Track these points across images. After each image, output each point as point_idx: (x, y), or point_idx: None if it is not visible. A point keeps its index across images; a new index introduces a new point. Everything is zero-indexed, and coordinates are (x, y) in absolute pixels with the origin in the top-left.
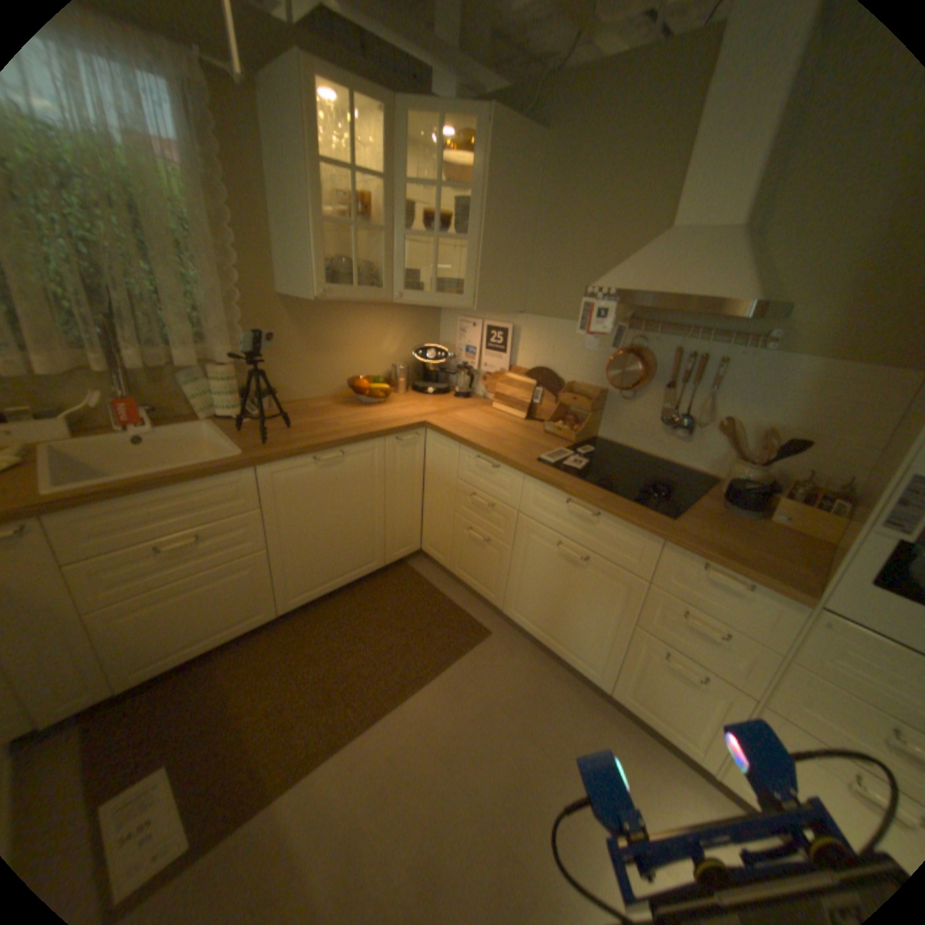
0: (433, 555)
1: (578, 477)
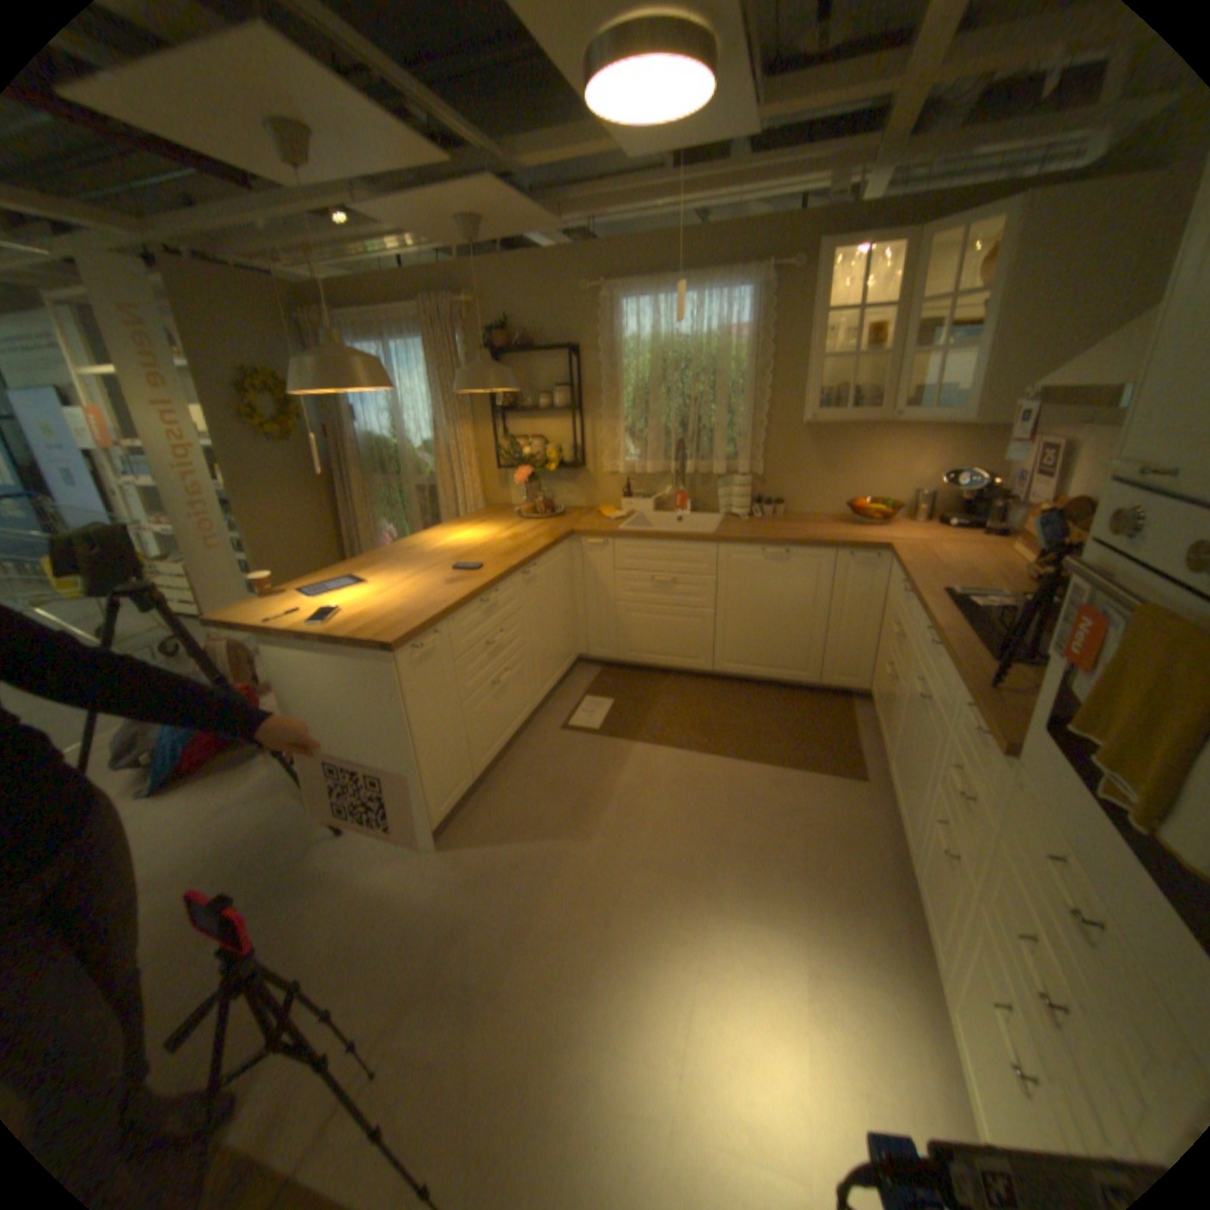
0: (874, 698)
1: (962, 611)
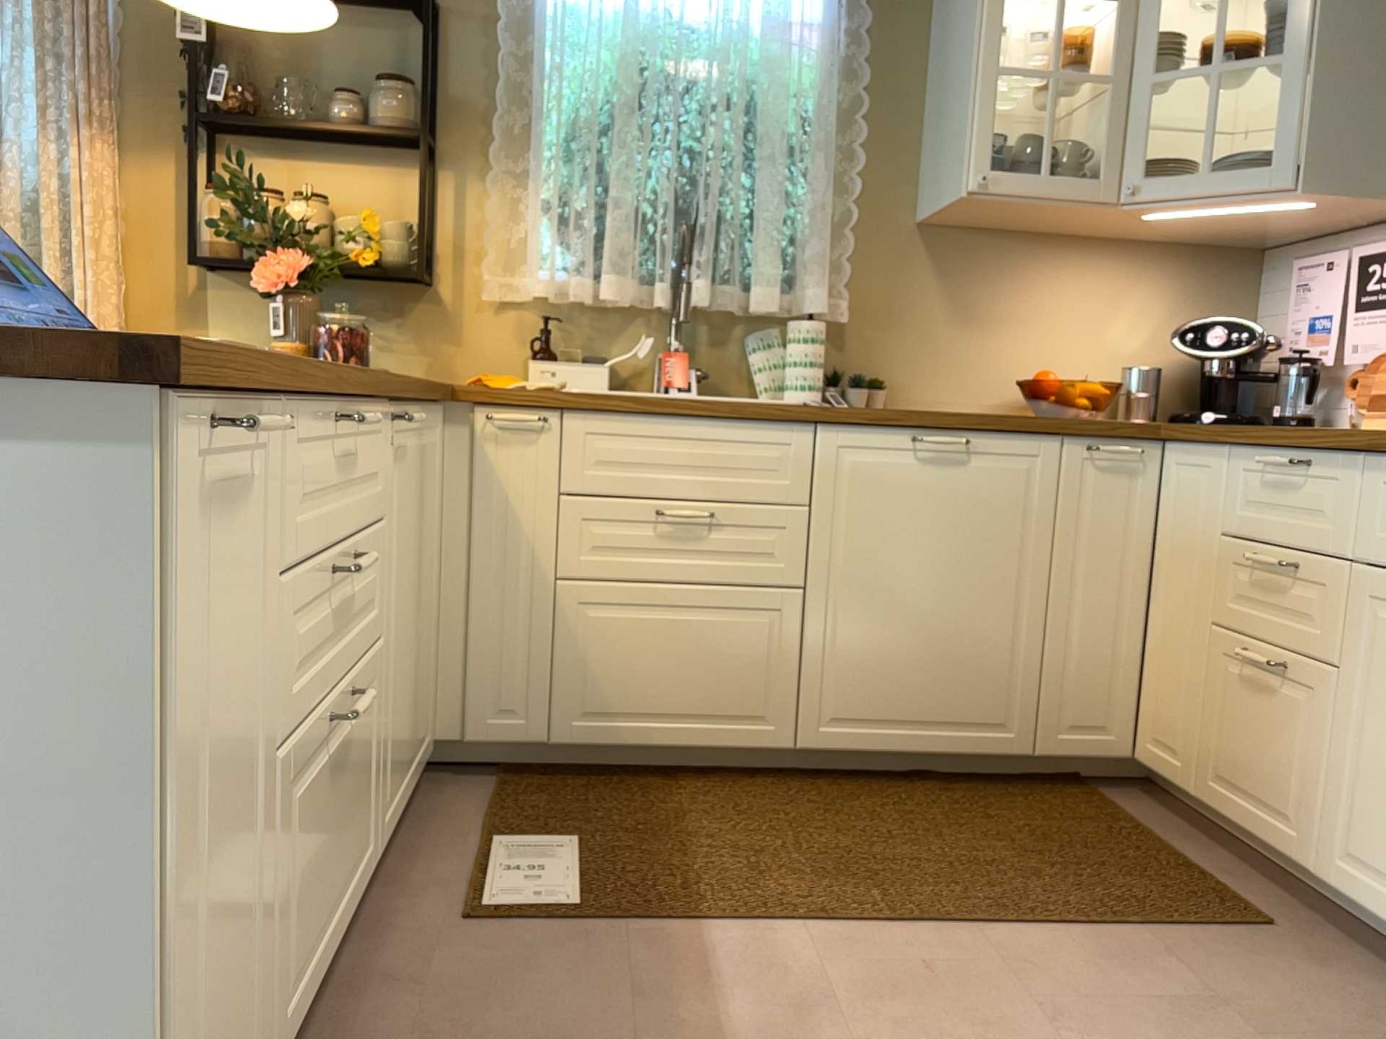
0: (1162, 762)
1: None
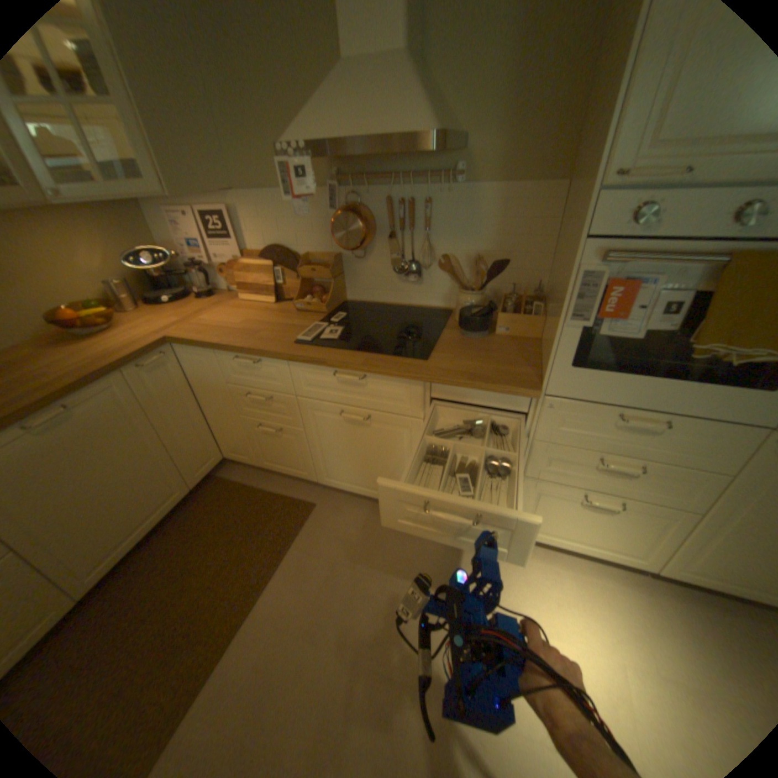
0: (238, 459)
1: (337, 348)
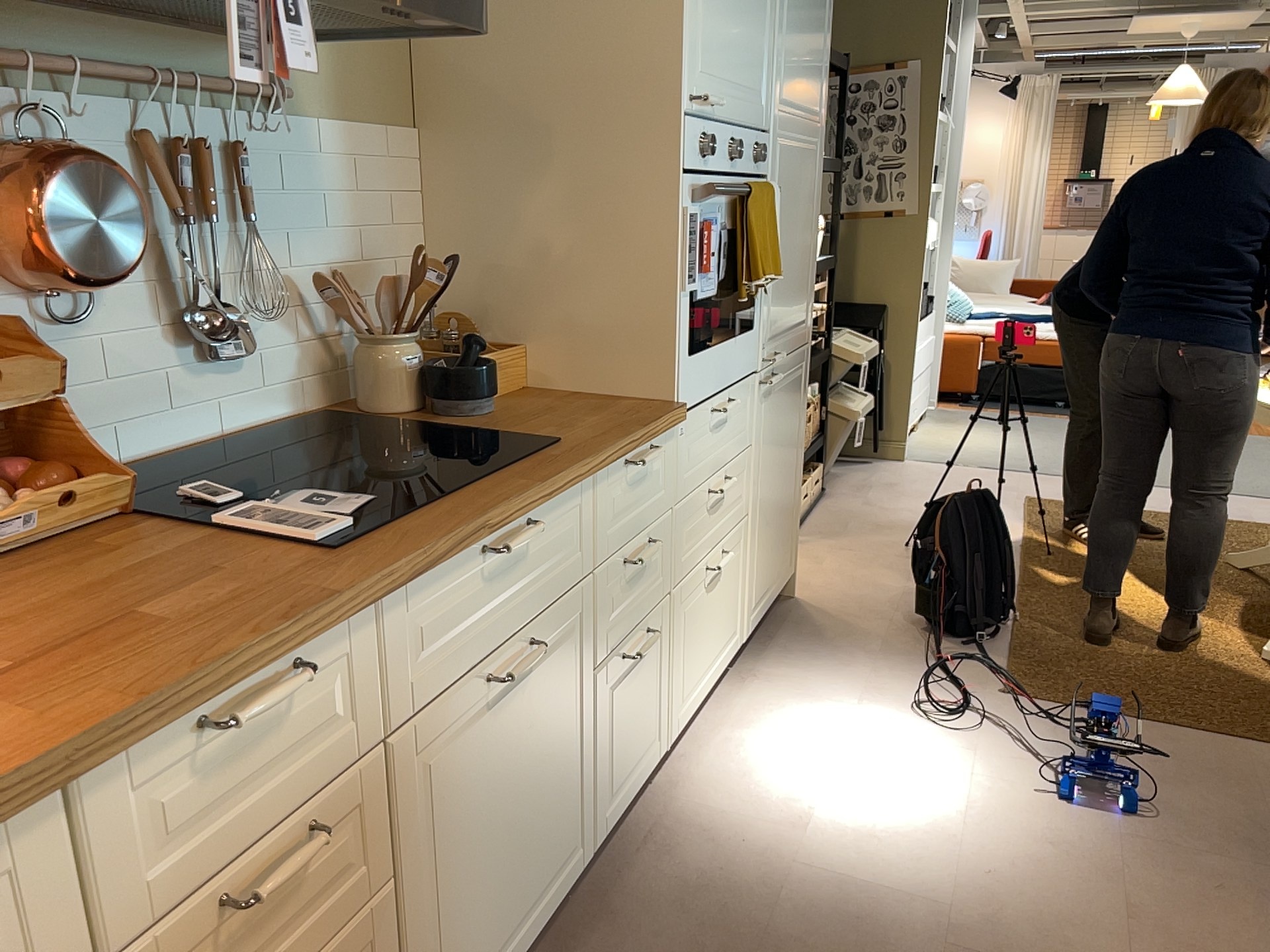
0: None
1: (425, 502)
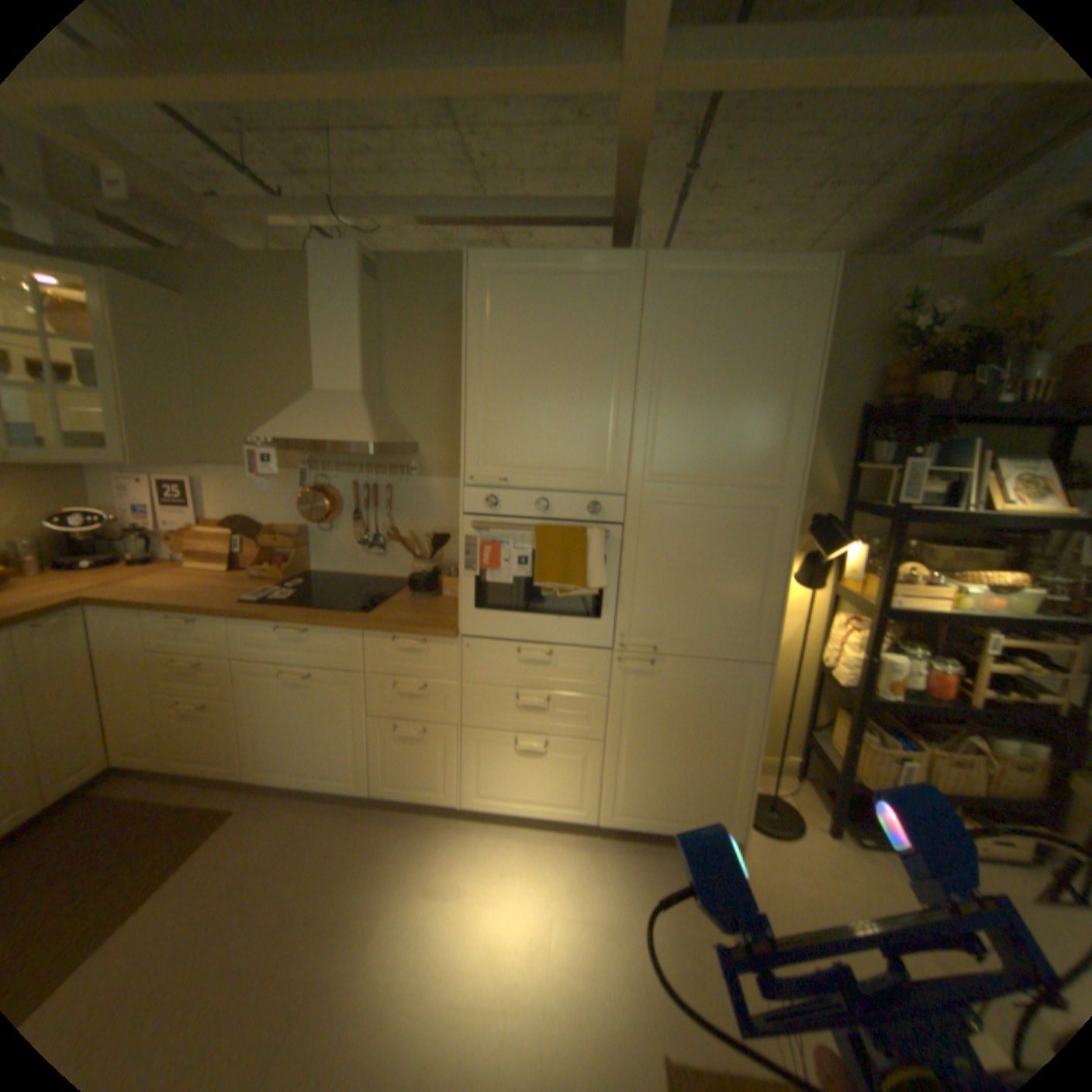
0: (132, 763)
1: (282, 605)
